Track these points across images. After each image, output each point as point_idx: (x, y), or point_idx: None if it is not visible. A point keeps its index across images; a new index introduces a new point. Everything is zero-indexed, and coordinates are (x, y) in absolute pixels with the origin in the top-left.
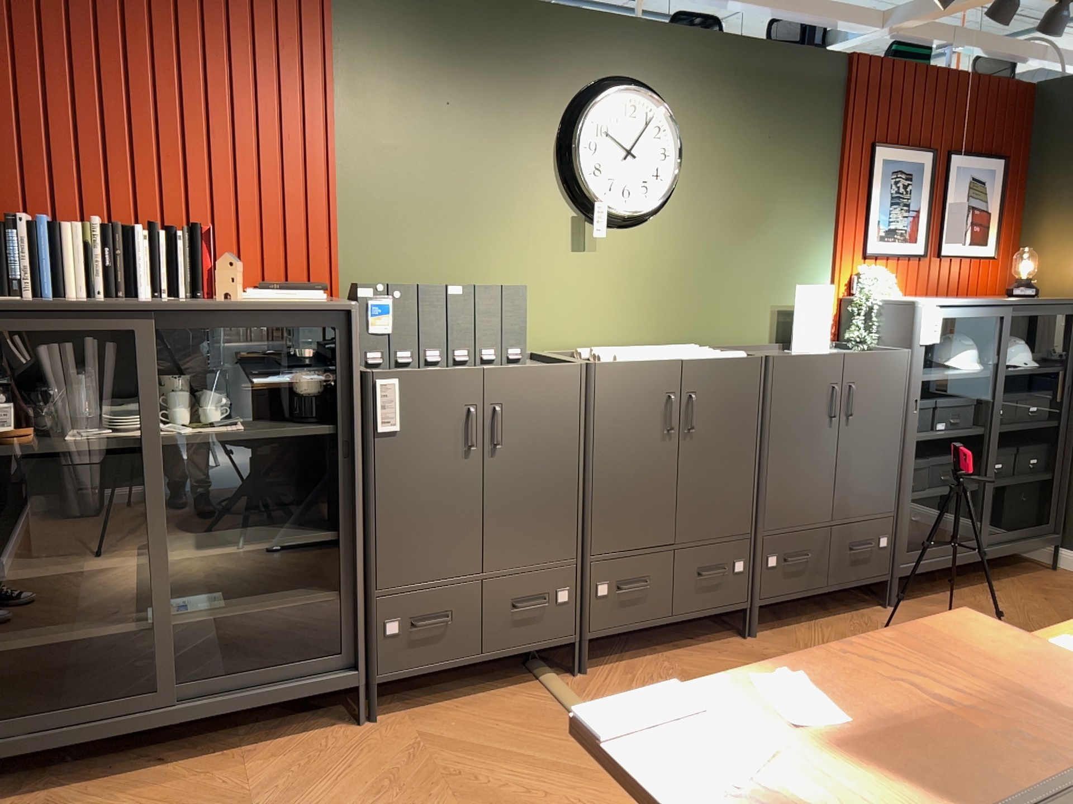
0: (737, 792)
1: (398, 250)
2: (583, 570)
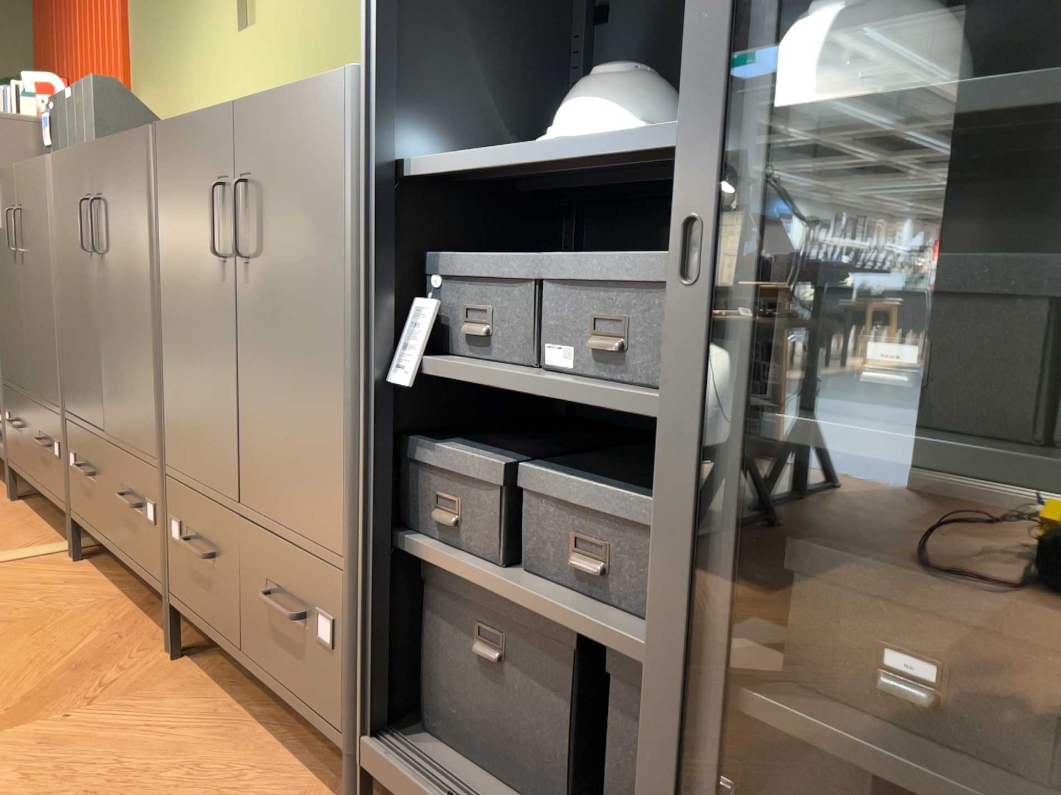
0: None
1: (152, 76)
2: (64, 425)
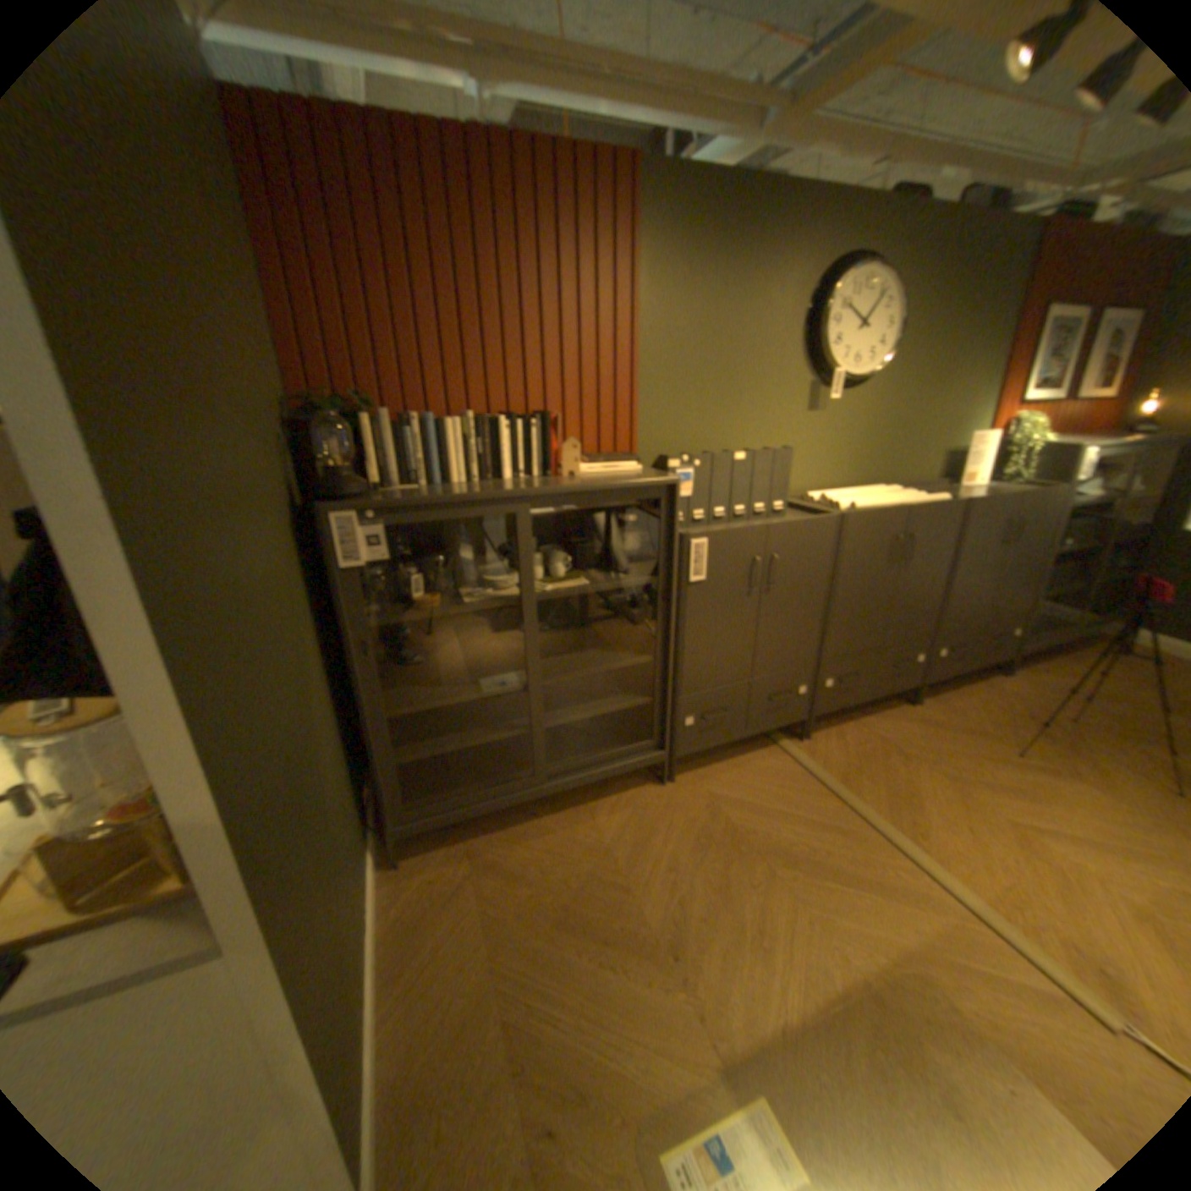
0: None
1: (678, 420)
2: (818, 670)
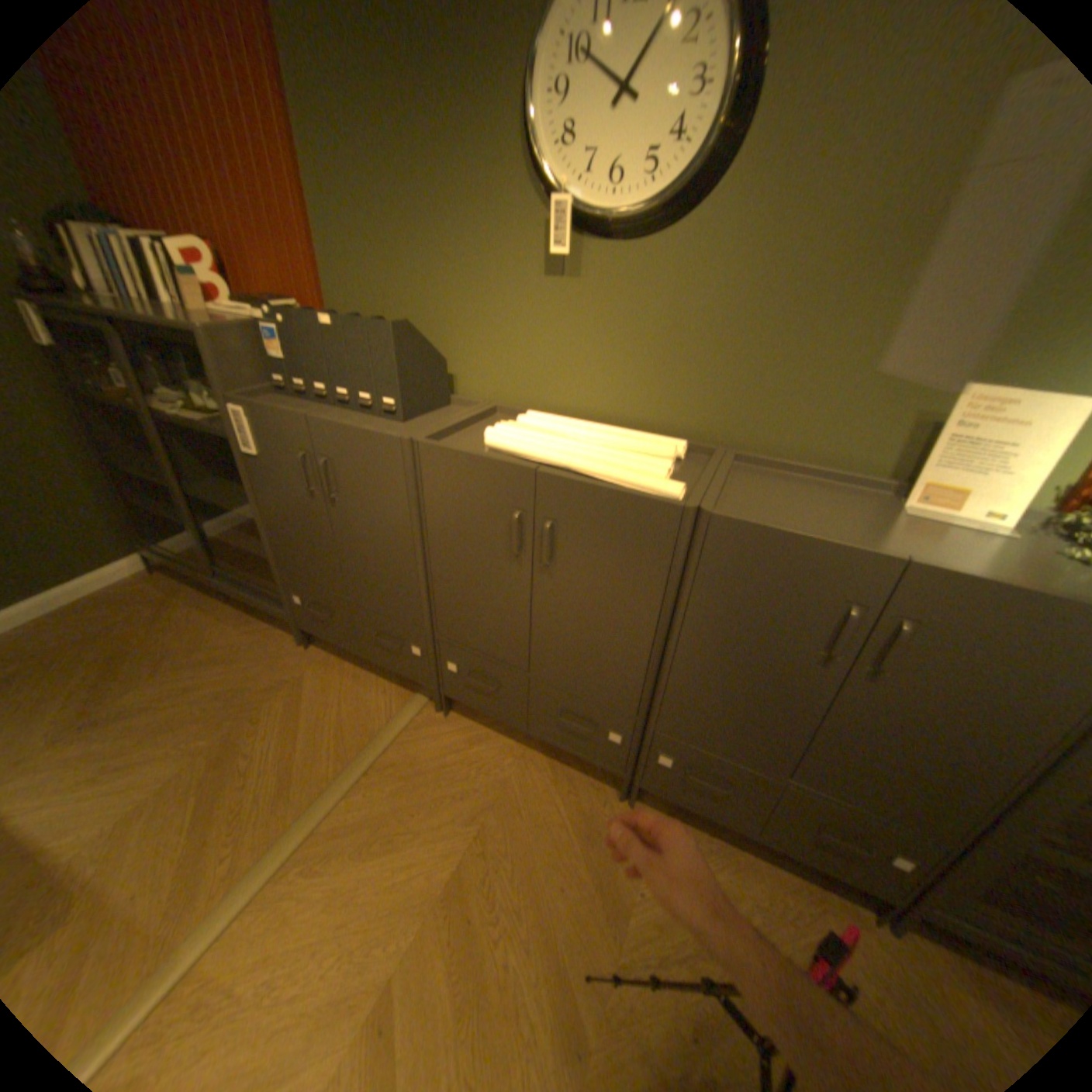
0: None
1: (363, 268)
2: (434, 640)
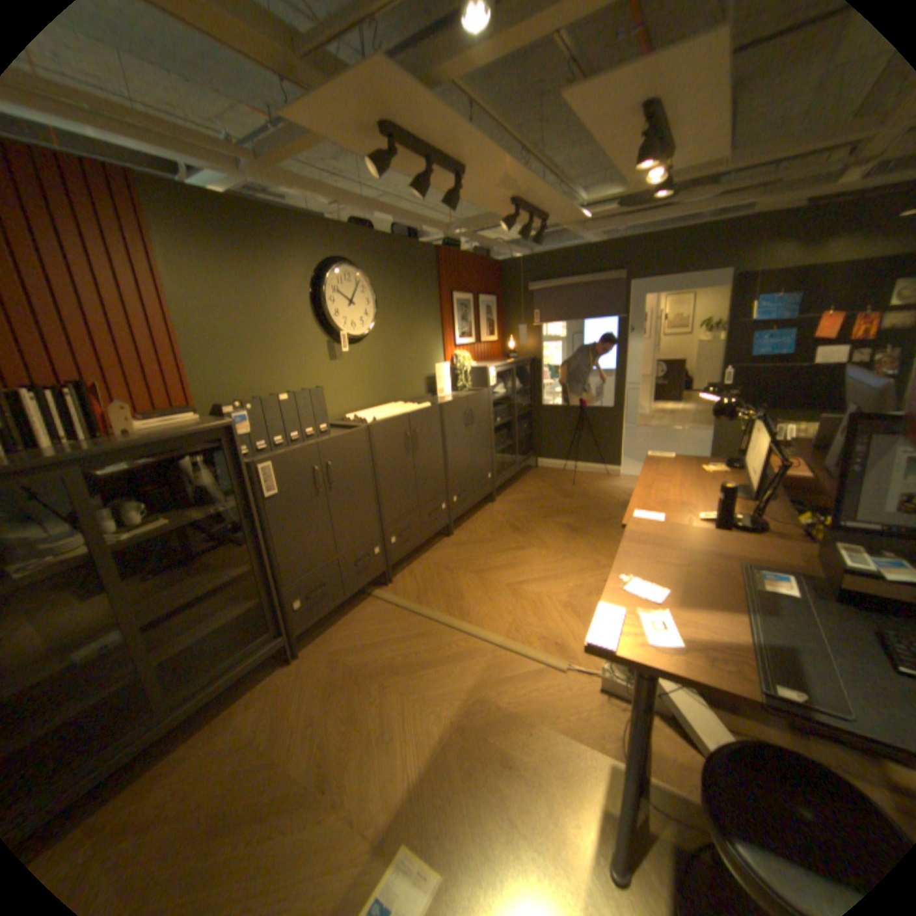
0: (676, 634)
1: (229, 375)
2: (383, 533)
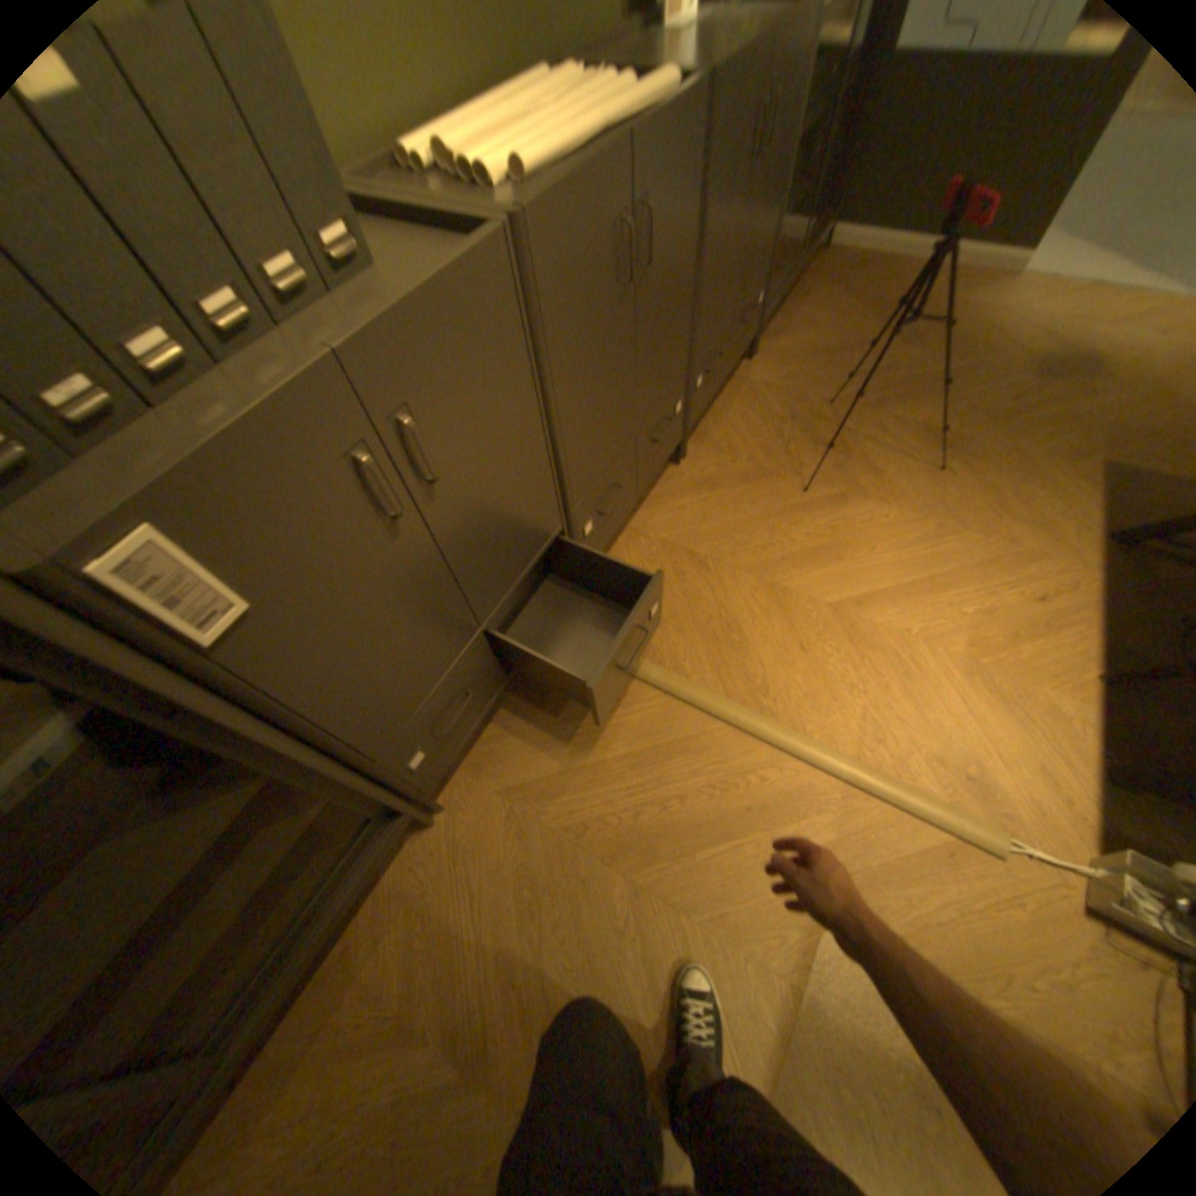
0: None
1: None
2: (568, 527)
